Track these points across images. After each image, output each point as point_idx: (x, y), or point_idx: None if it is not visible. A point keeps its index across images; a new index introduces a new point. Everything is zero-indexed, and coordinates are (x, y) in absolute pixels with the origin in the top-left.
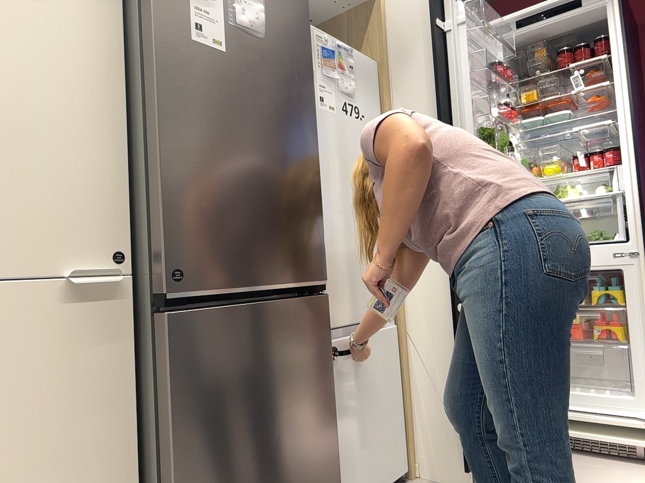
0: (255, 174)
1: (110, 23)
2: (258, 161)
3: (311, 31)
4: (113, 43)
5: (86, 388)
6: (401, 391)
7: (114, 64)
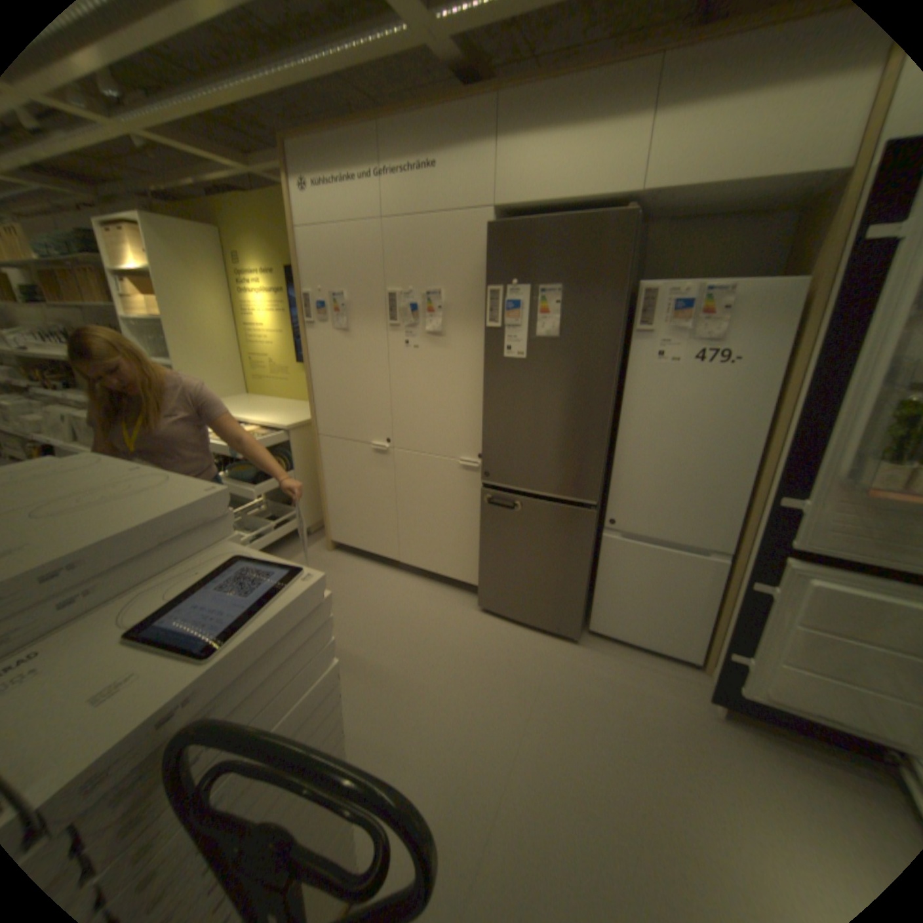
0: (539, 430)
1: (484, 347)
2: (543, 422)
3: (661, 289)
4: (484, 357)
5: (467, 500)
6: (721, 613)
7: (484, 367)
